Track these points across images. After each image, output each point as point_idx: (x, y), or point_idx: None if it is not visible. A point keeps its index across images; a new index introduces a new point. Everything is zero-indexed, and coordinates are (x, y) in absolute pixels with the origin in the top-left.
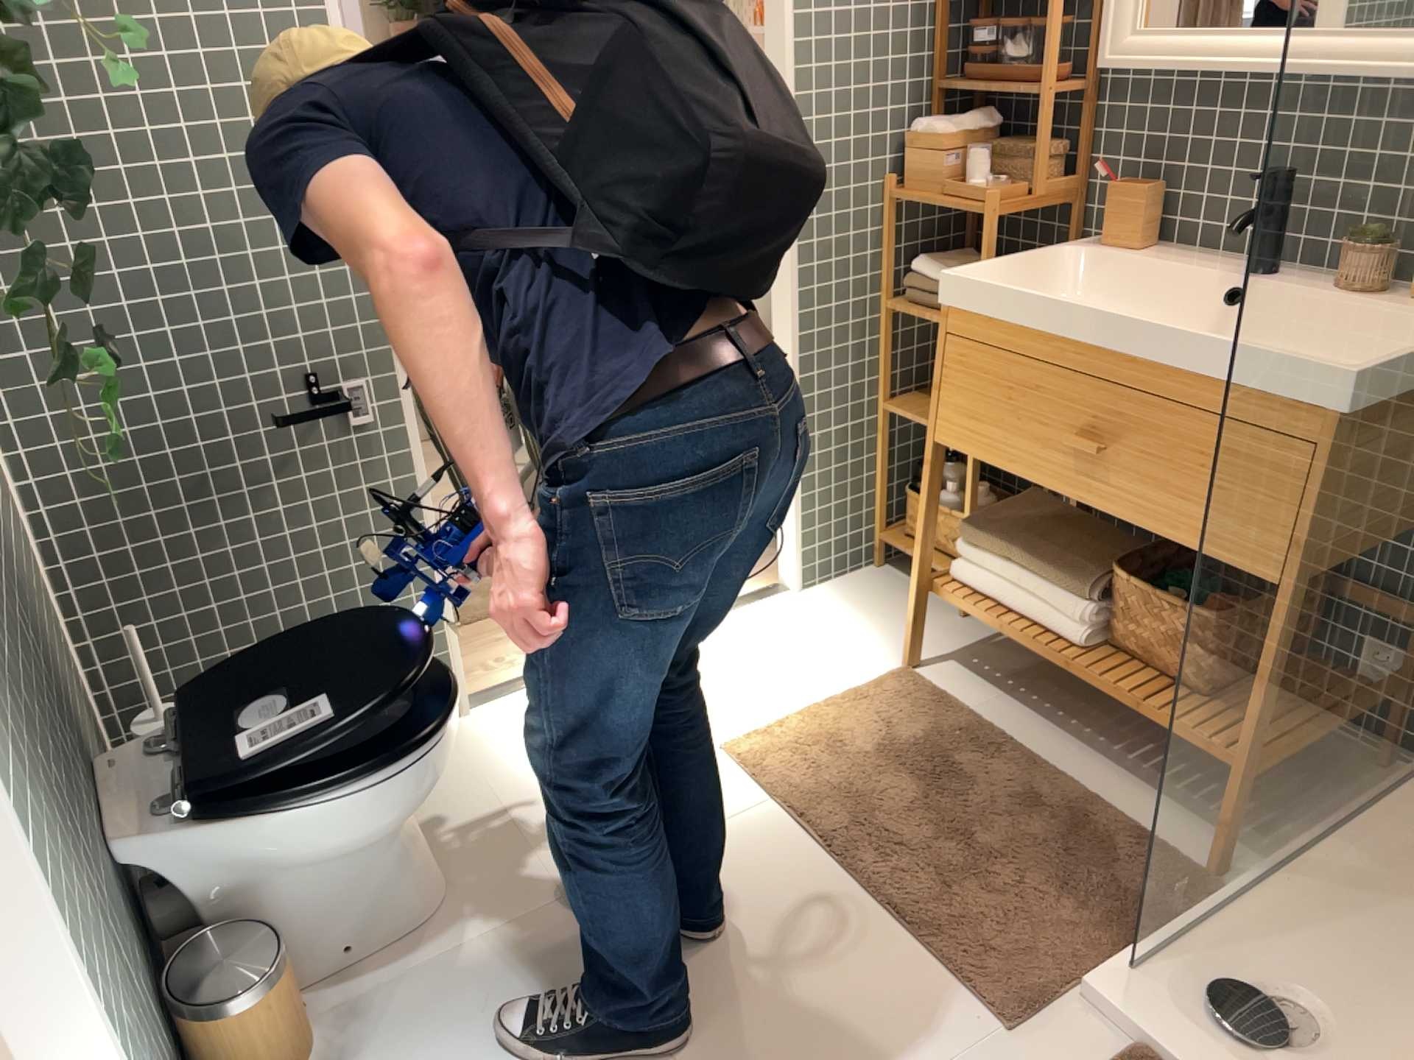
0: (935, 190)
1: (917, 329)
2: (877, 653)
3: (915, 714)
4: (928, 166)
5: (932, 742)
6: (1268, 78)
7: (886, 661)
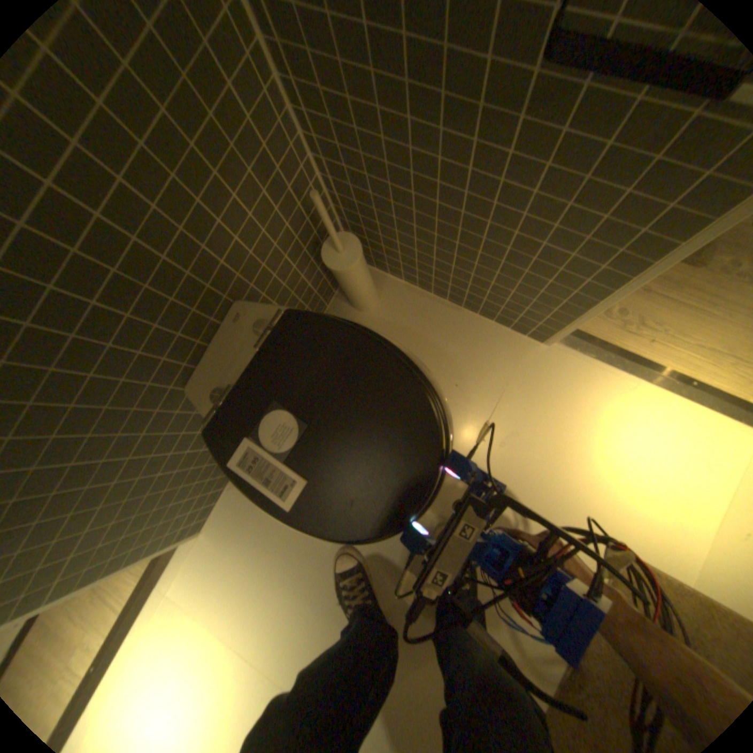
0: None
1: None
2: None
3: None
4: None
5: None
6: None
7: None
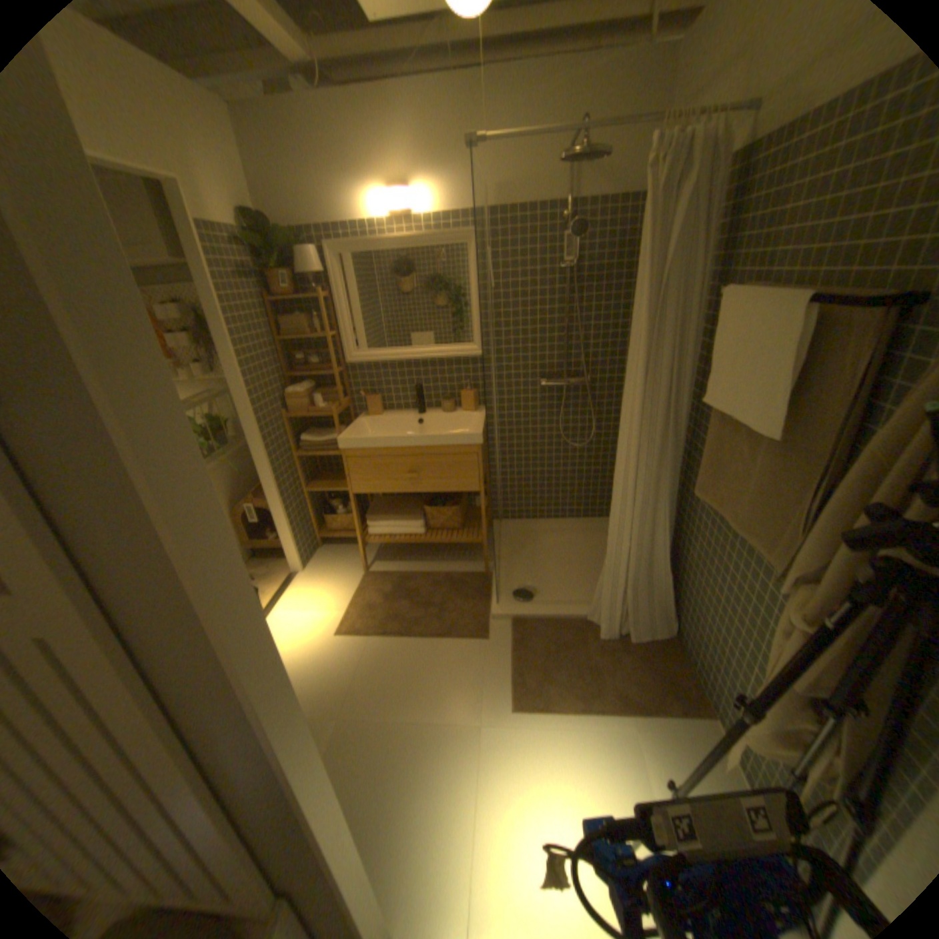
0: (302, 410)
1: (304, 459)
2: (349, 573)
3: (381, 582)
4: (299, 403)
5: (395, 586)
6: (411, 361)
7: (356, 573)
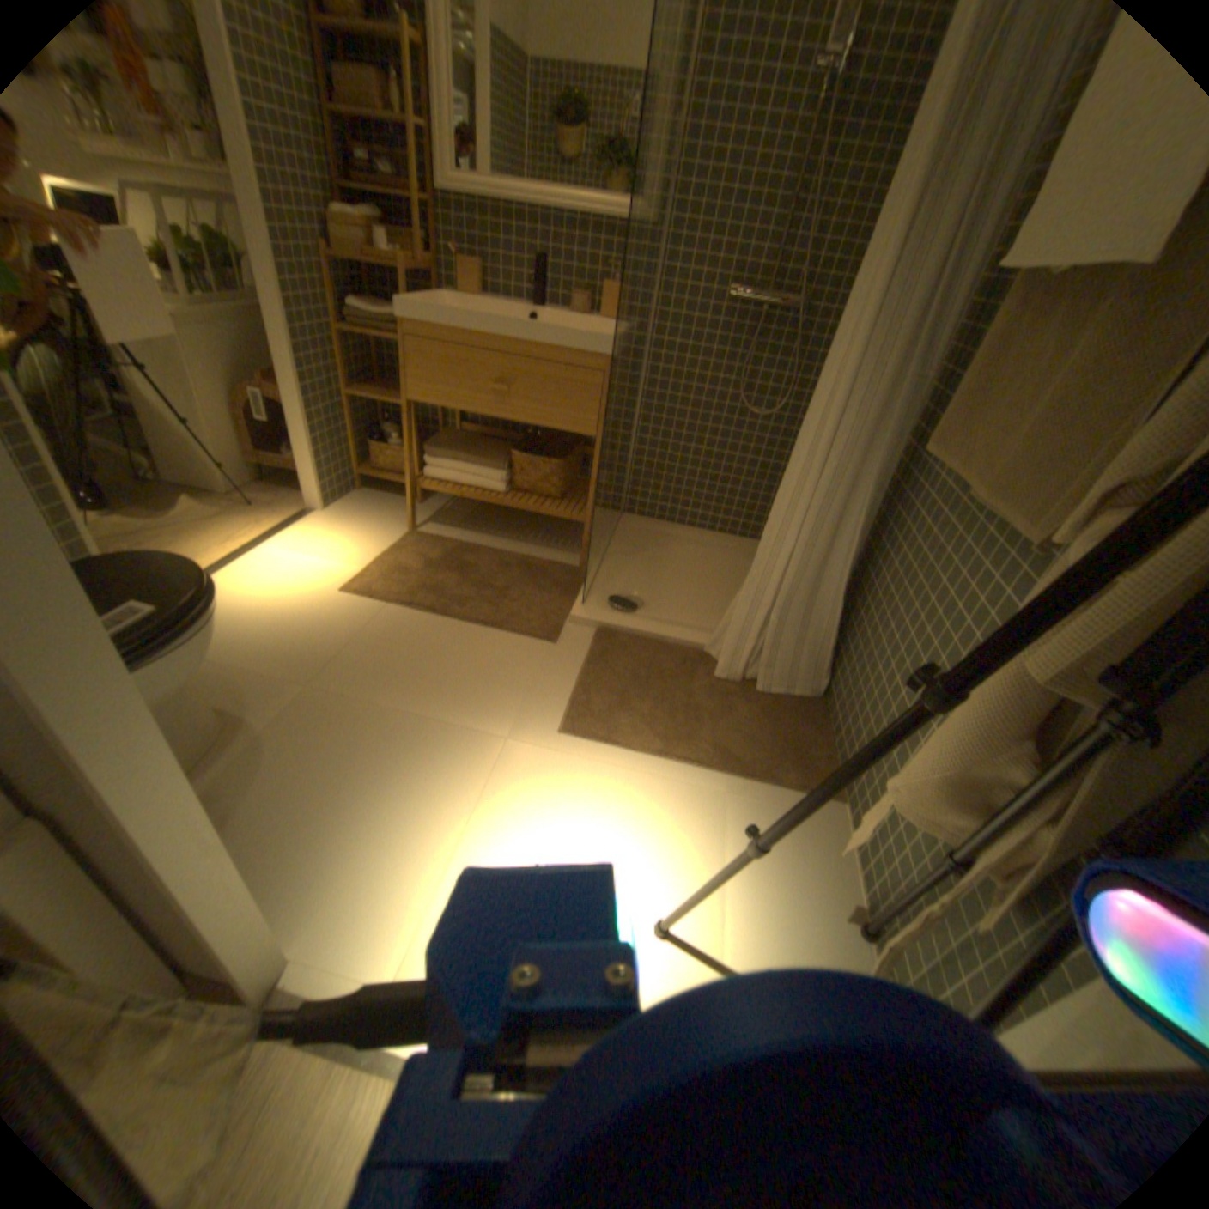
0: (355, 251)
1: (353, 342)
2: (389, 527)
3: (428, 546)
4: (350, 233)
5: (445, 556)
6: (536, 199)
7: (397, 528)
